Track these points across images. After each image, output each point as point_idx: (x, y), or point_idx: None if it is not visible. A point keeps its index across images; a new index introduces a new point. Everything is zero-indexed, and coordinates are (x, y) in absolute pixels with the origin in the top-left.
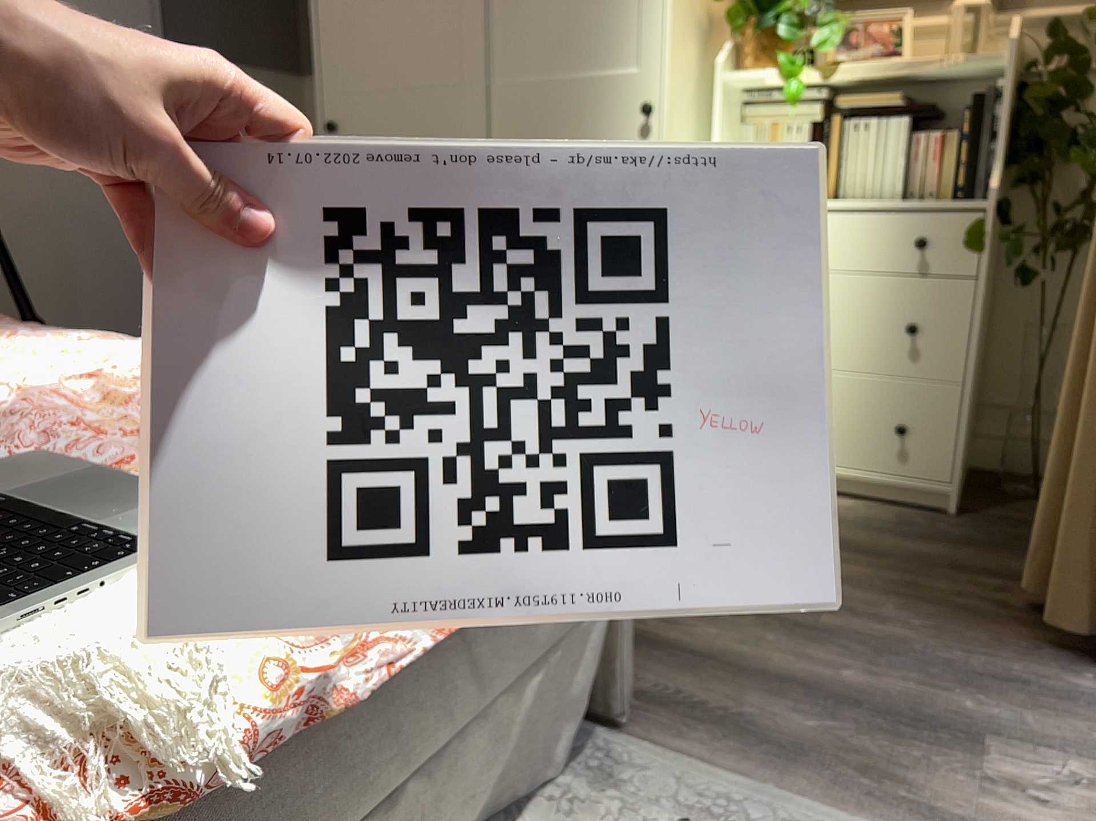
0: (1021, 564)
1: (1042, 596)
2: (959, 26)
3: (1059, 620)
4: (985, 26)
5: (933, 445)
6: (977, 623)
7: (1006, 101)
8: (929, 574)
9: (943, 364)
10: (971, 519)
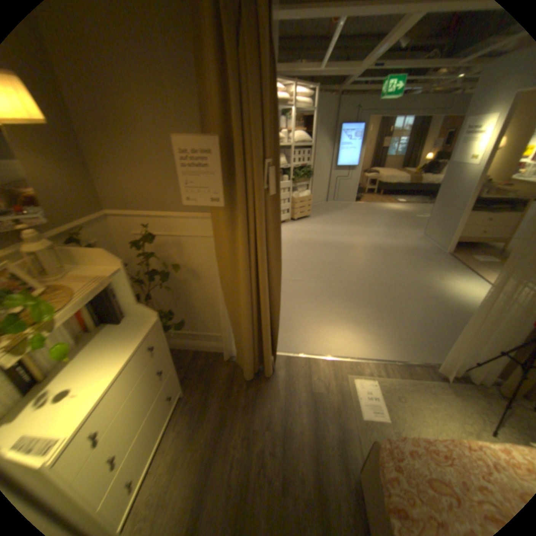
0: (217, 380)
1: (237, 377)
2: (49, 258)
3: (250, 375)
4: (60, 253)
5: (174, 390)
6: (259, 392)
7: (119, 282)
8: (231, 404)
9: (167, 370)
10: (183, 391)
